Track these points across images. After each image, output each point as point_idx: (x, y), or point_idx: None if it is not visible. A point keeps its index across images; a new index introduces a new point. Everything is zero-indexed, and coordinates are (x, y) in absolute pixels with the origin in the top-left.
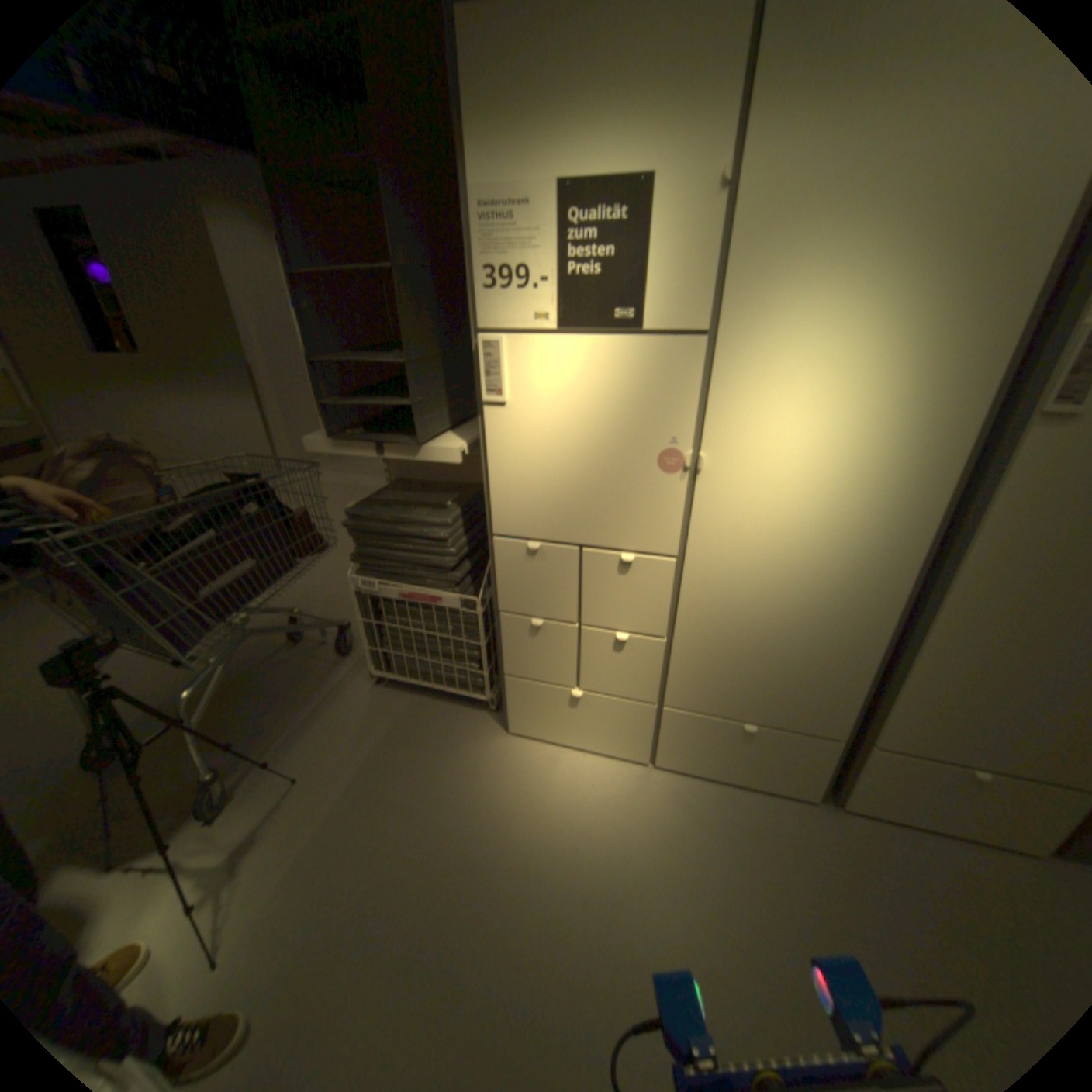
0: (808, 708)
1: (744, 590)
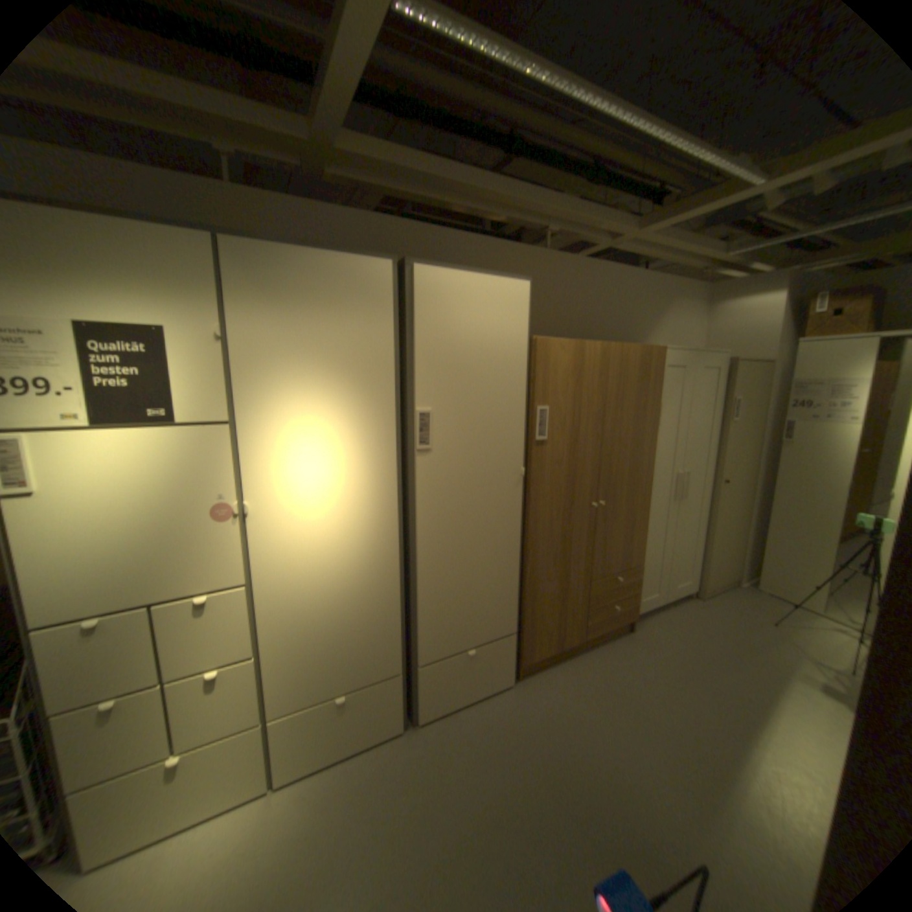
0: (372, 661)
1: (304, 592)
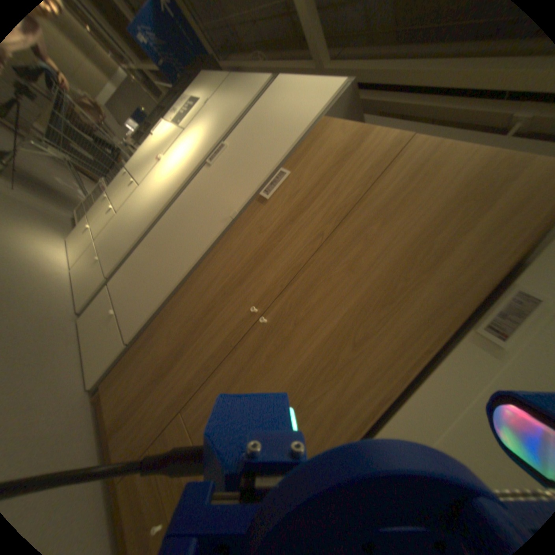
0: (110, 258)
1: (136, 203)
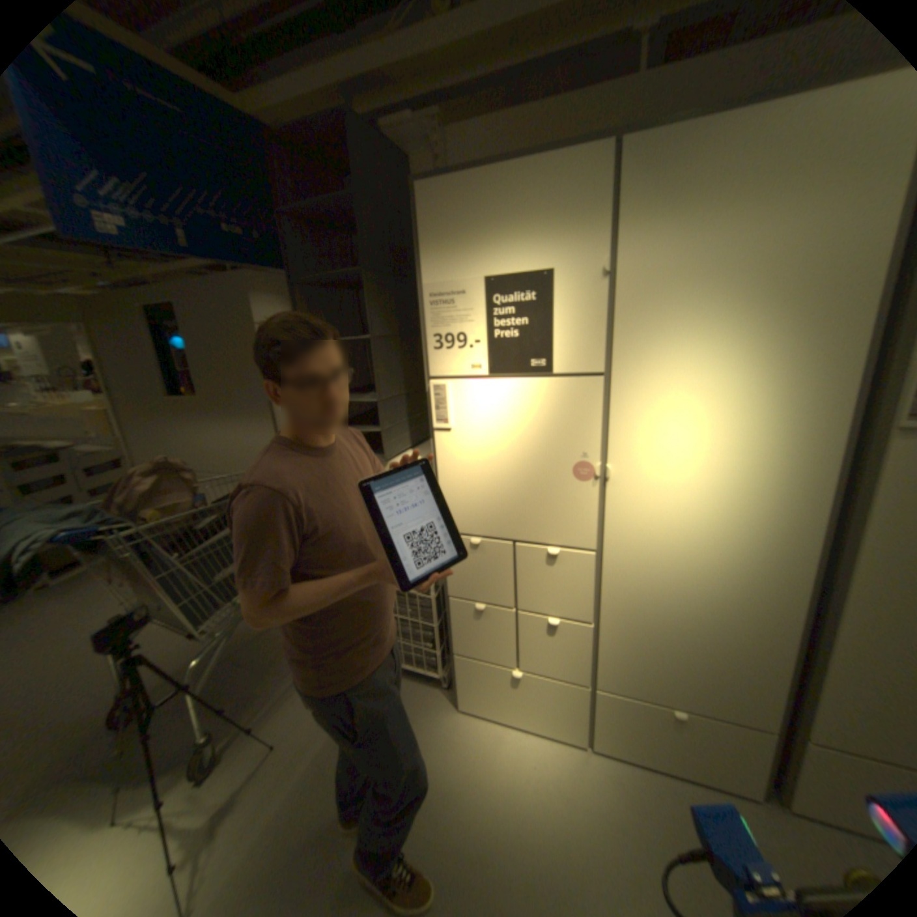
0: (735, 698)
1: (658, 582)
